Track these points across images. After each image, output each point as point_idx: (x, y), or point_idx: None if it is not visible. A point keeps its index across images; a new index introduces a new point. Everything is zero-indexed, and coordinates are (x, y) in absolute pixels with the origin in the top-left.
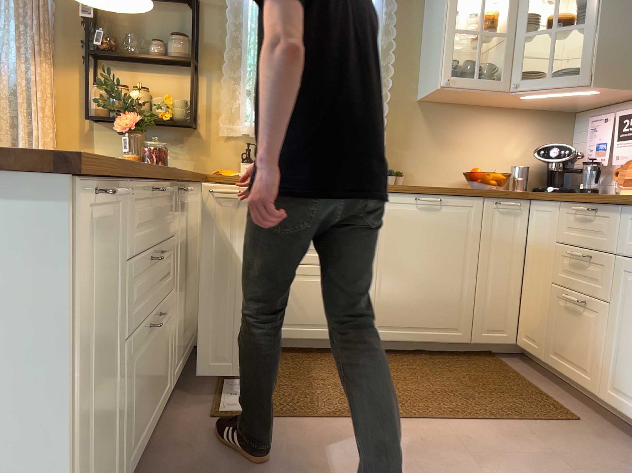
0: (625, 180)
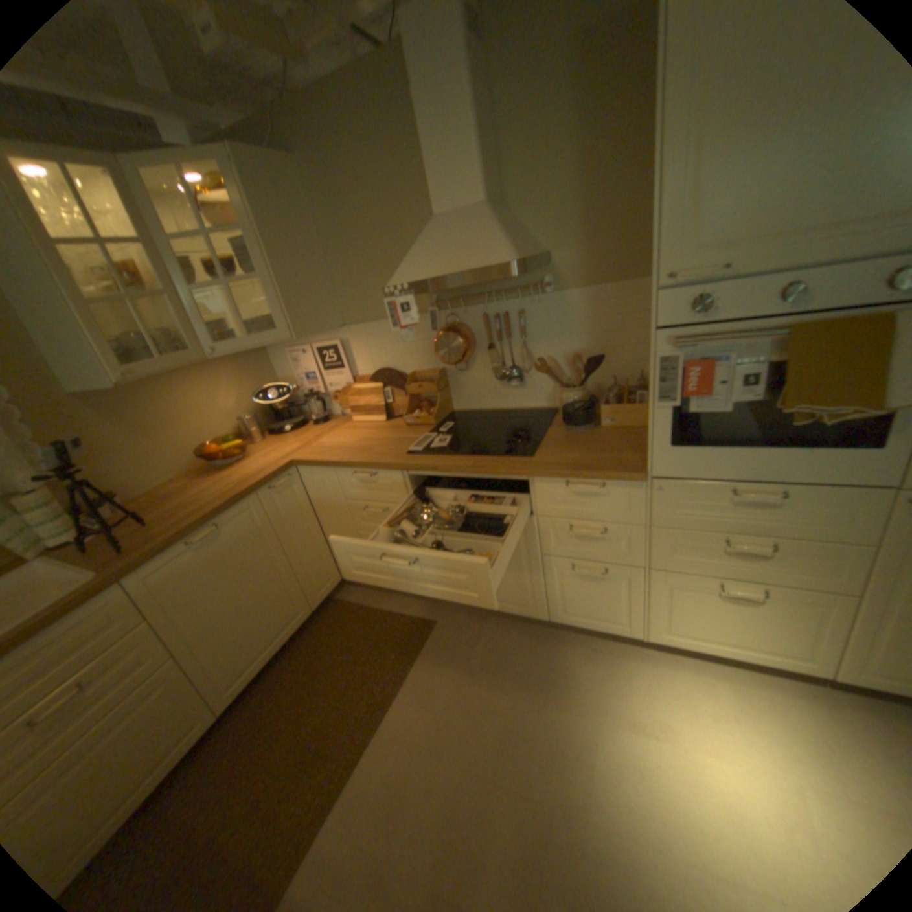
0: (349, 405)
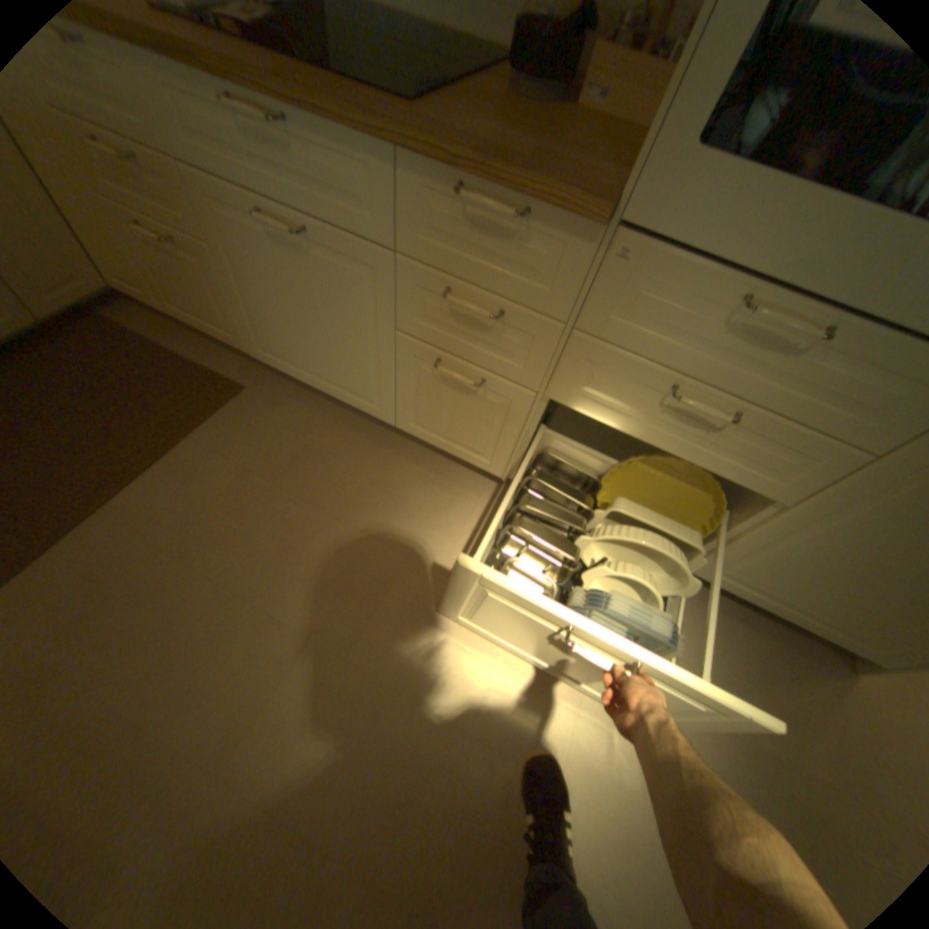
0: None
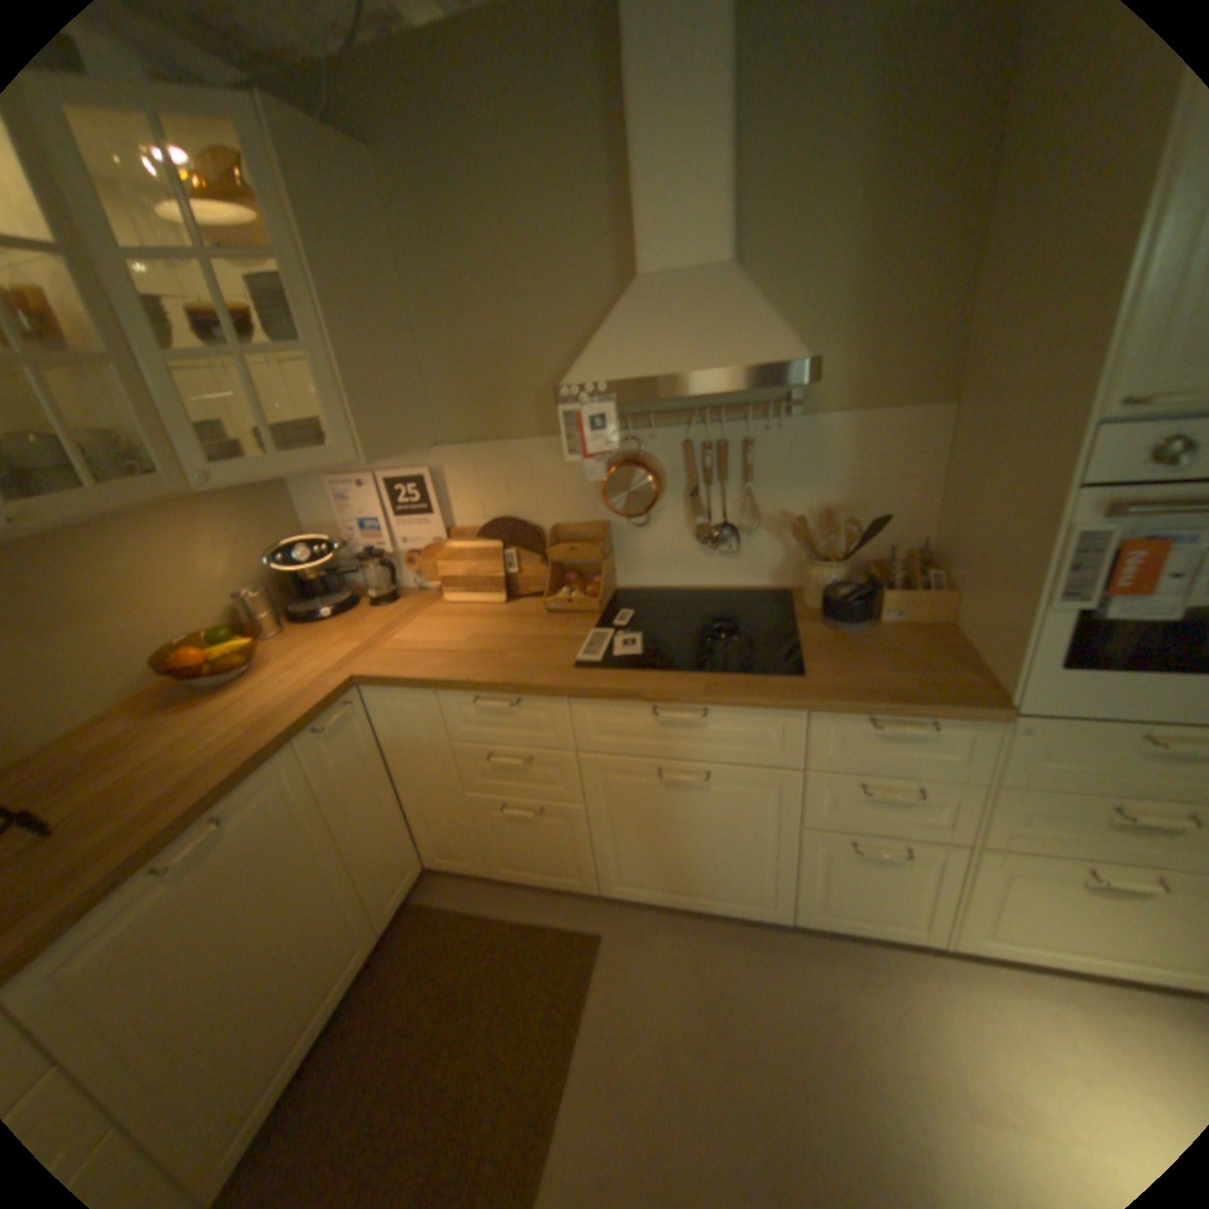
0: (438, 574)
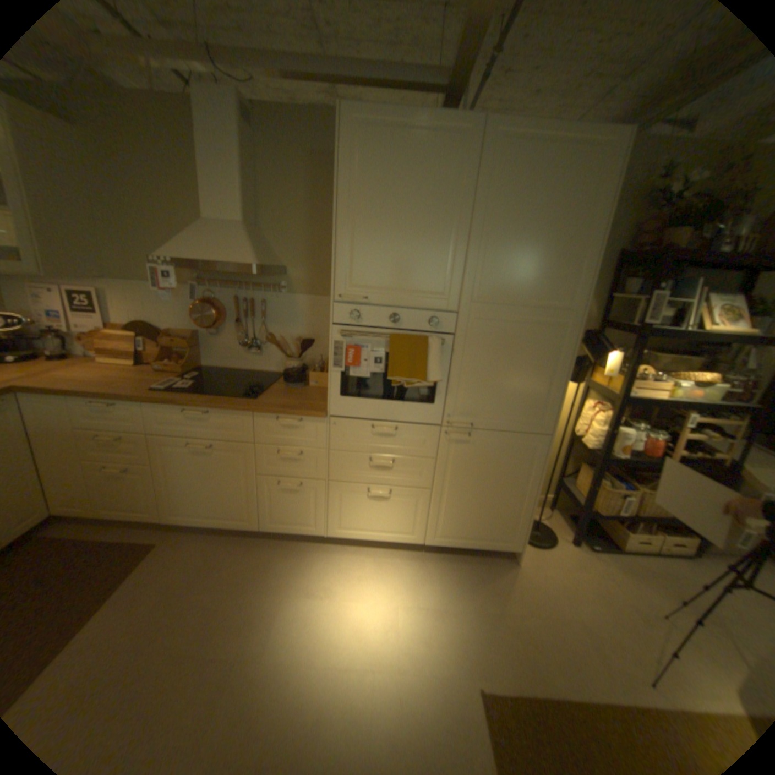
0: (94, 348)
